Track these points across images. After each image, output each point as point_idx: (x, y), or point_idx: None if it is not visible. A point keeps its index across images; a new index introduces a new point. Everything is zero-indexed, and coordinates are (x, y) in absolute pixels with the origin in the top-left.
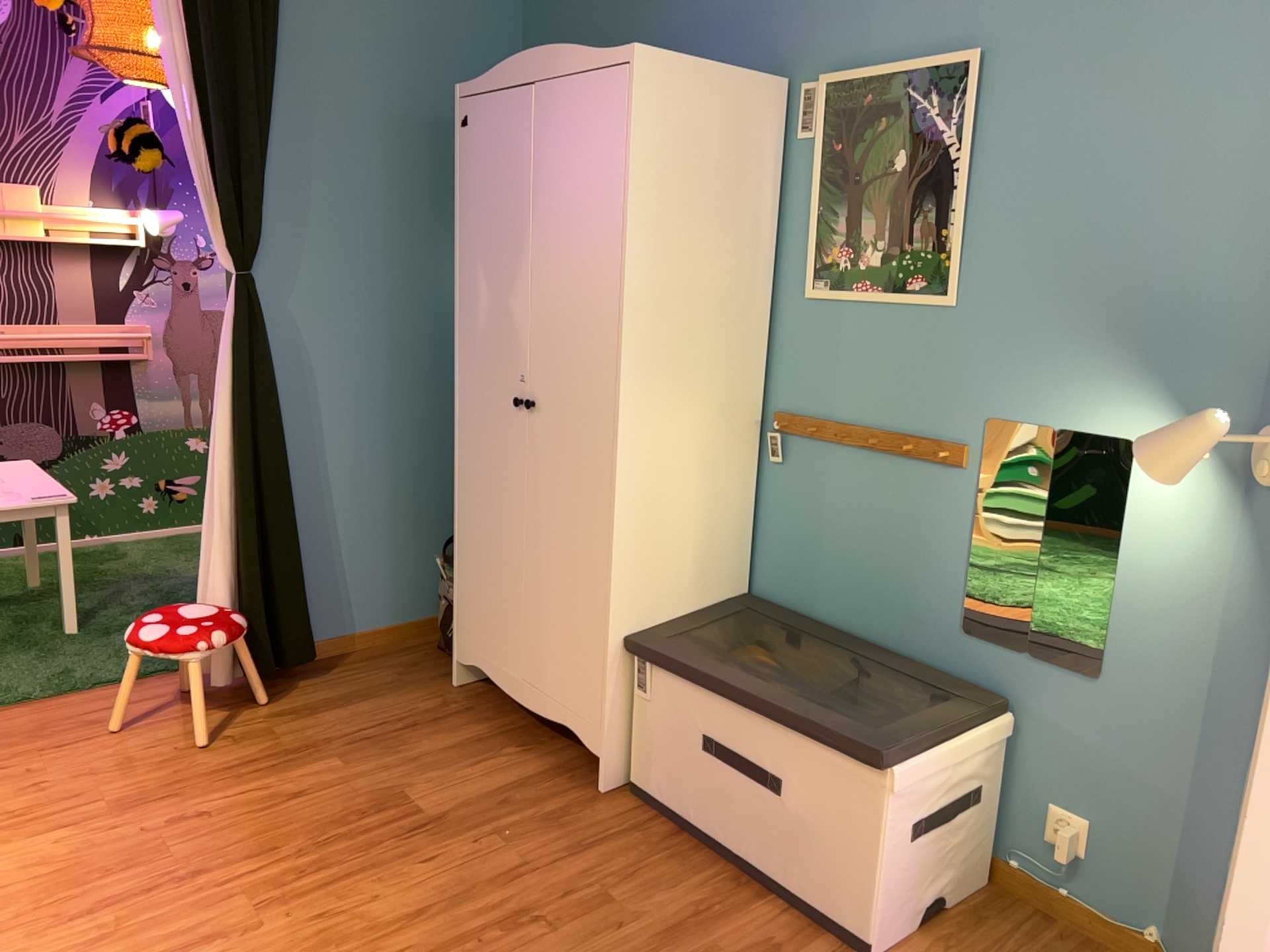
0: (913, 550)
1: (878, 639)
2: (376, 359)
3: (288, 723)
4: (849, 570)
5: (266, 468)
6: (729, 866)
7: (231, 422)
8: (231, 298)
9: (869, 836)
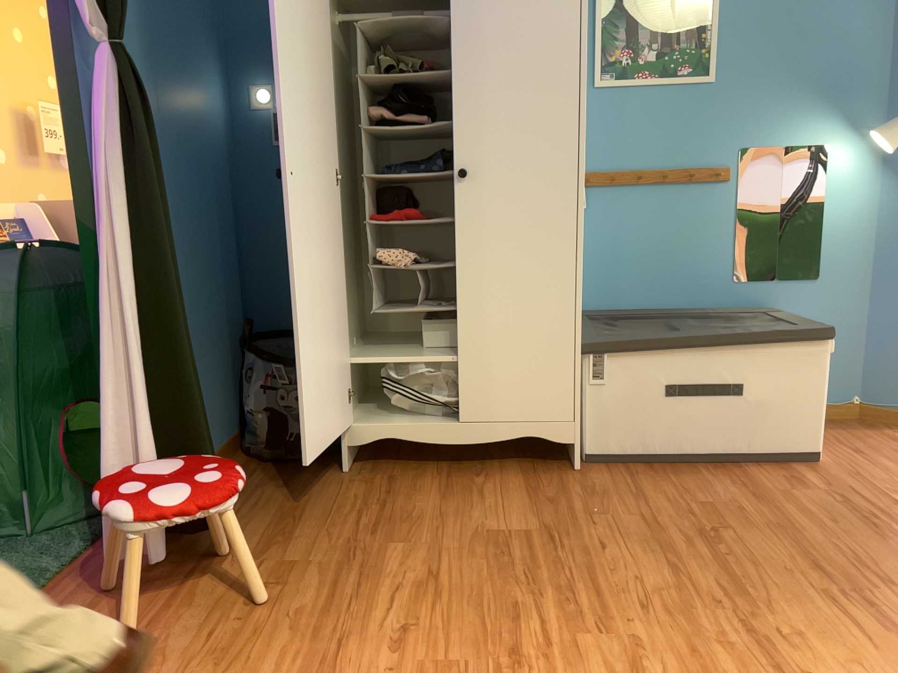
0: (696, 241)
1: (675, 306)
2: (174, 170)
3: (285, 549)
4: (648, 268)
5: (173, 282)
6: (703, 463)
7: (137, 228)
8: (108, 72)
9: (816, 386)
